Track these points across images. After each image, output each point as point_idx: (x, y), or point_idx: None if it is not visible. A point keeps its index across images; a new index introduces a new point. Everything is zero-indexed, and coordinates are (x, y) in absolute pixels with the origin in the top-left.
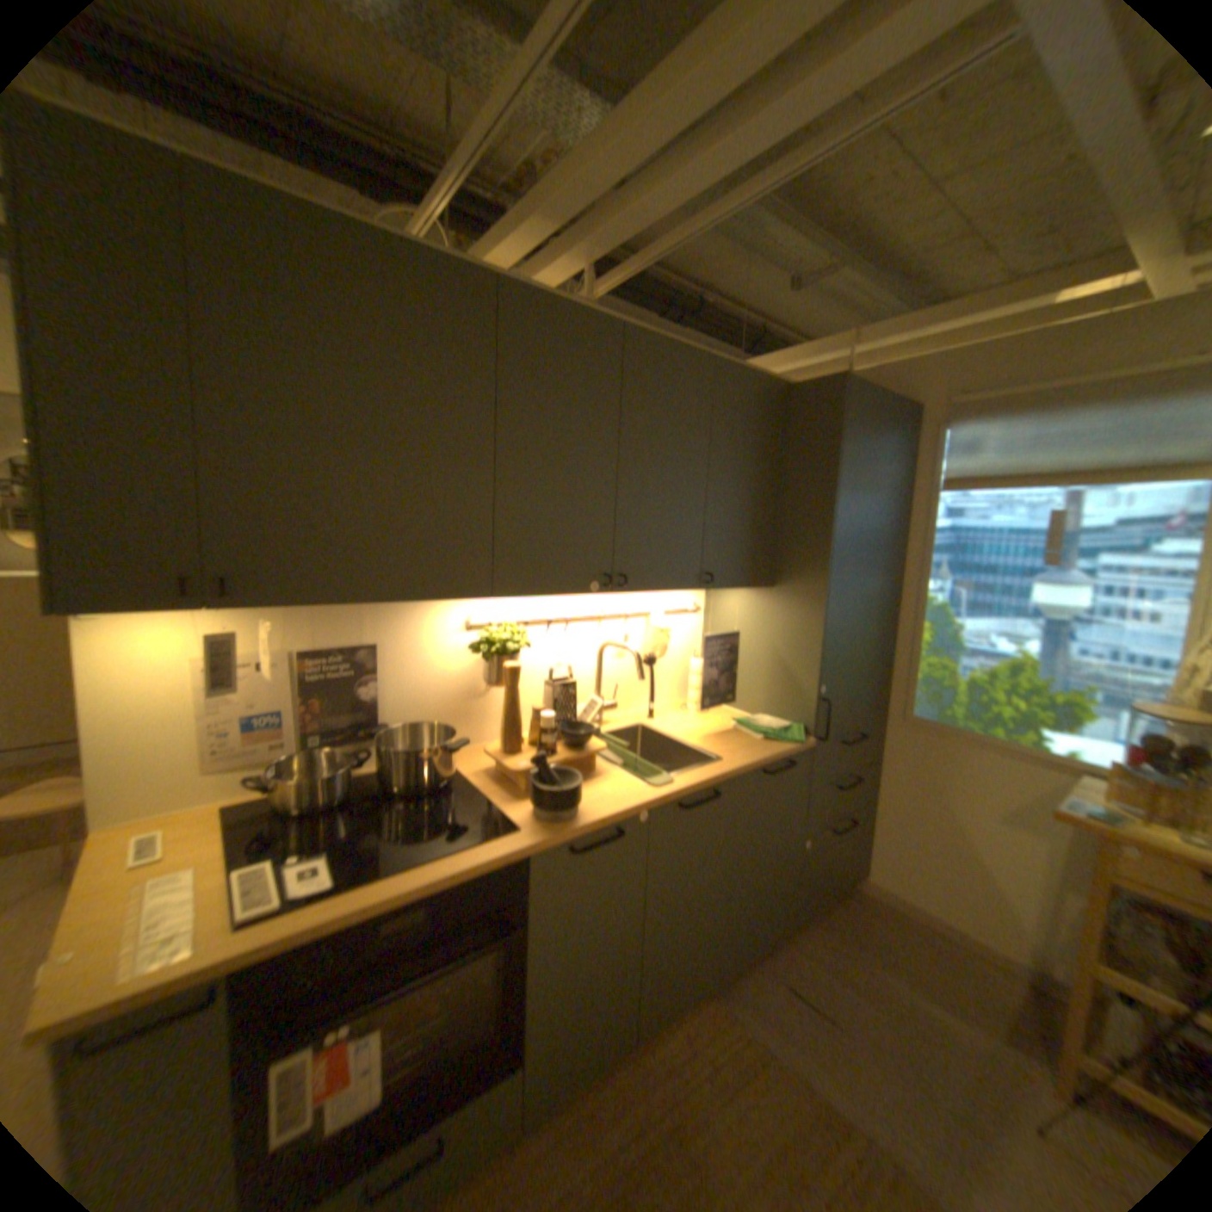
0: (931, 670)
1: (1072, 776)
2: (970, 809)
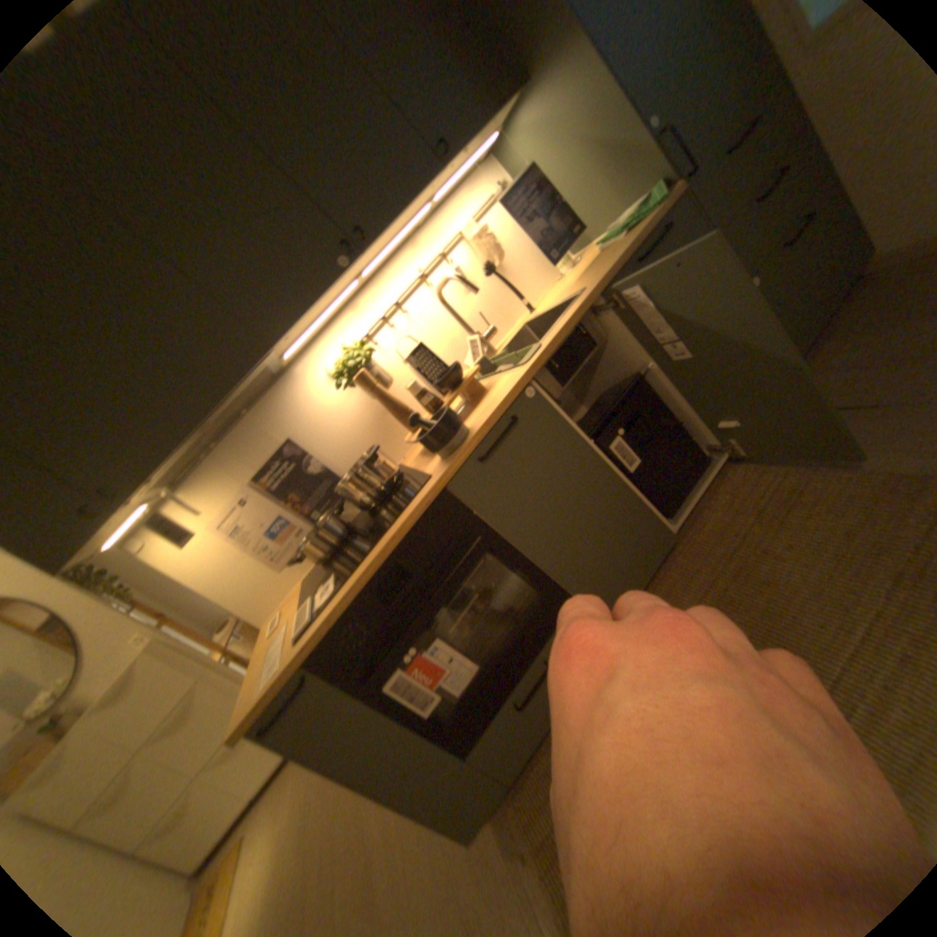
0: None
1: None
2: None
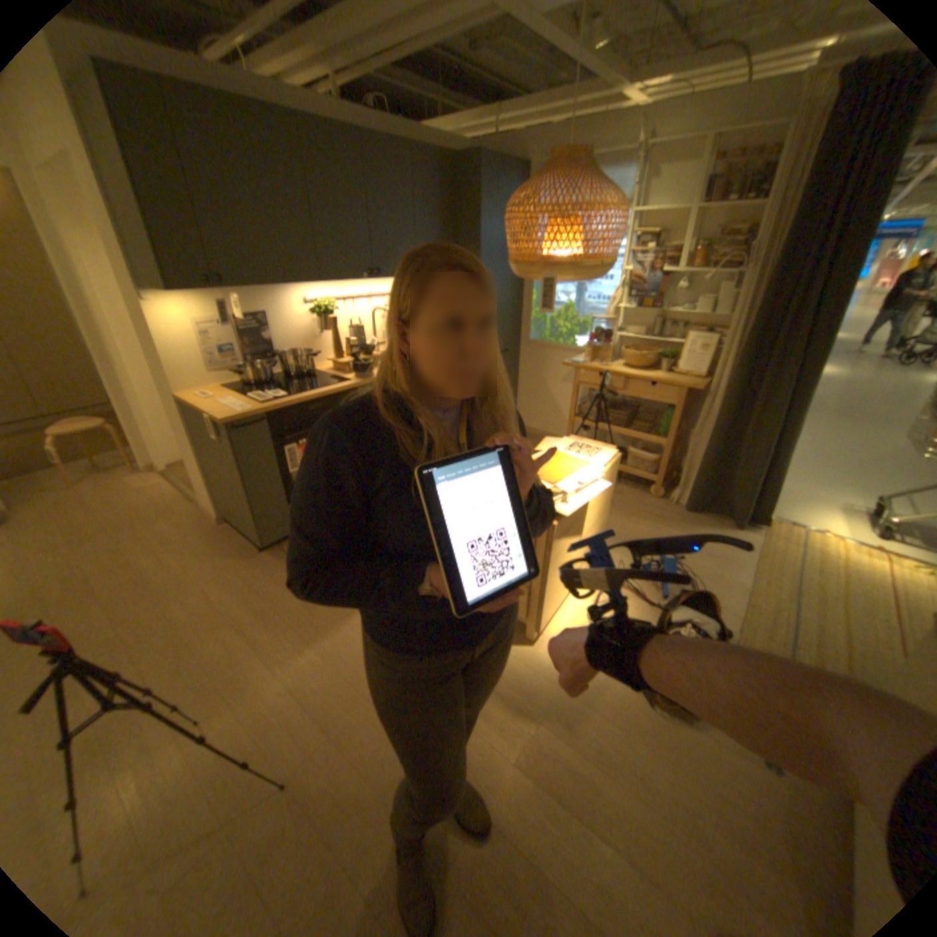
0: (535, 315)
1: (583, 355)
2: (550, 379)
